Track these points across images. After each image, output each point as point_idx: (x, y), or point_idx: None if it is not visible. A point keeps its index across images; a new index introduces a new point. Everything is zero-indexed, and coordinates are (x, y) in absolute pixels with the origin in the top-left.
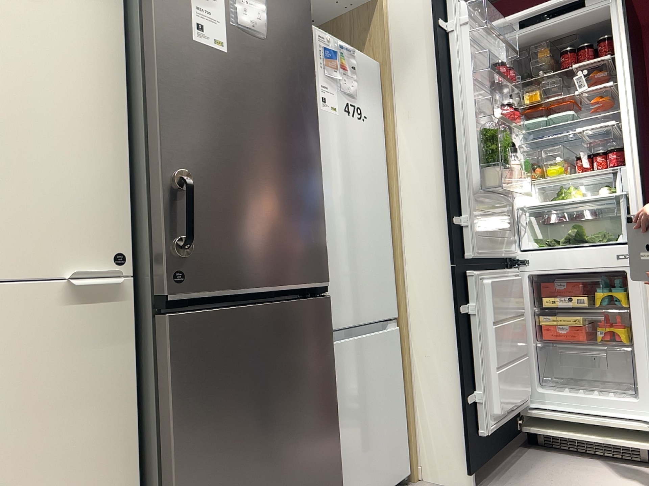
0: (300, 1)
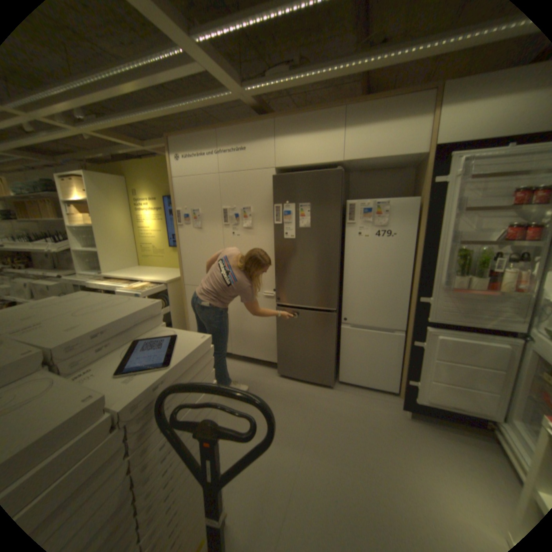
0: (333, 204)
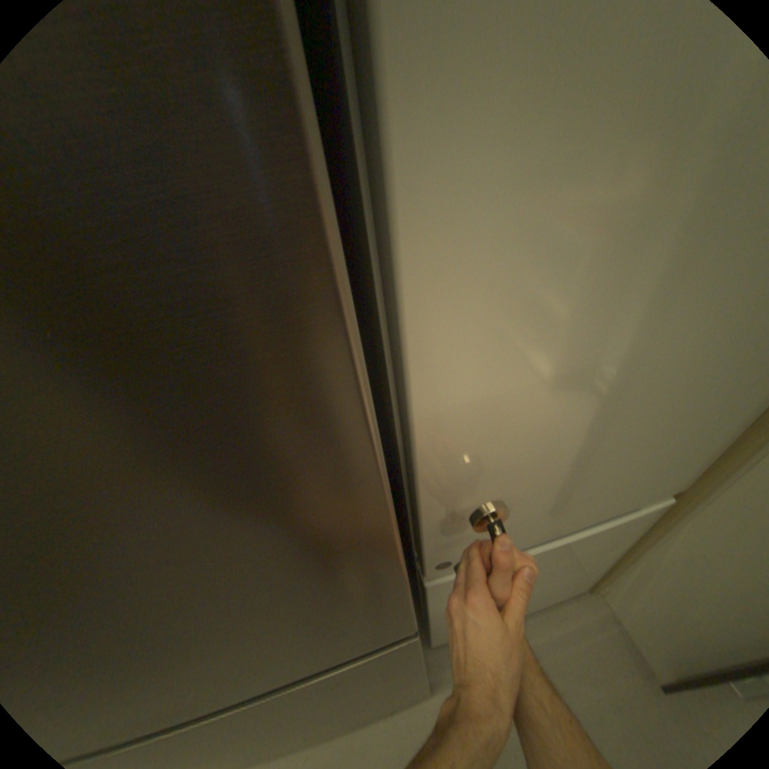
0: None
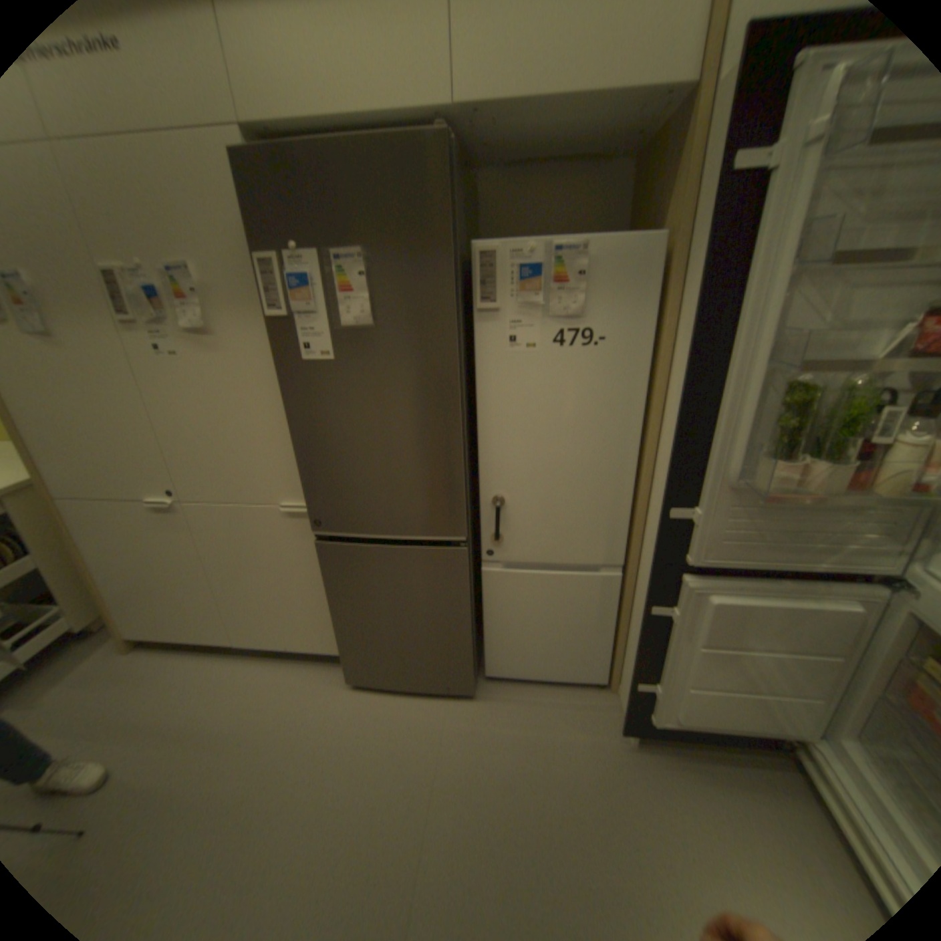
0: (431, 251)
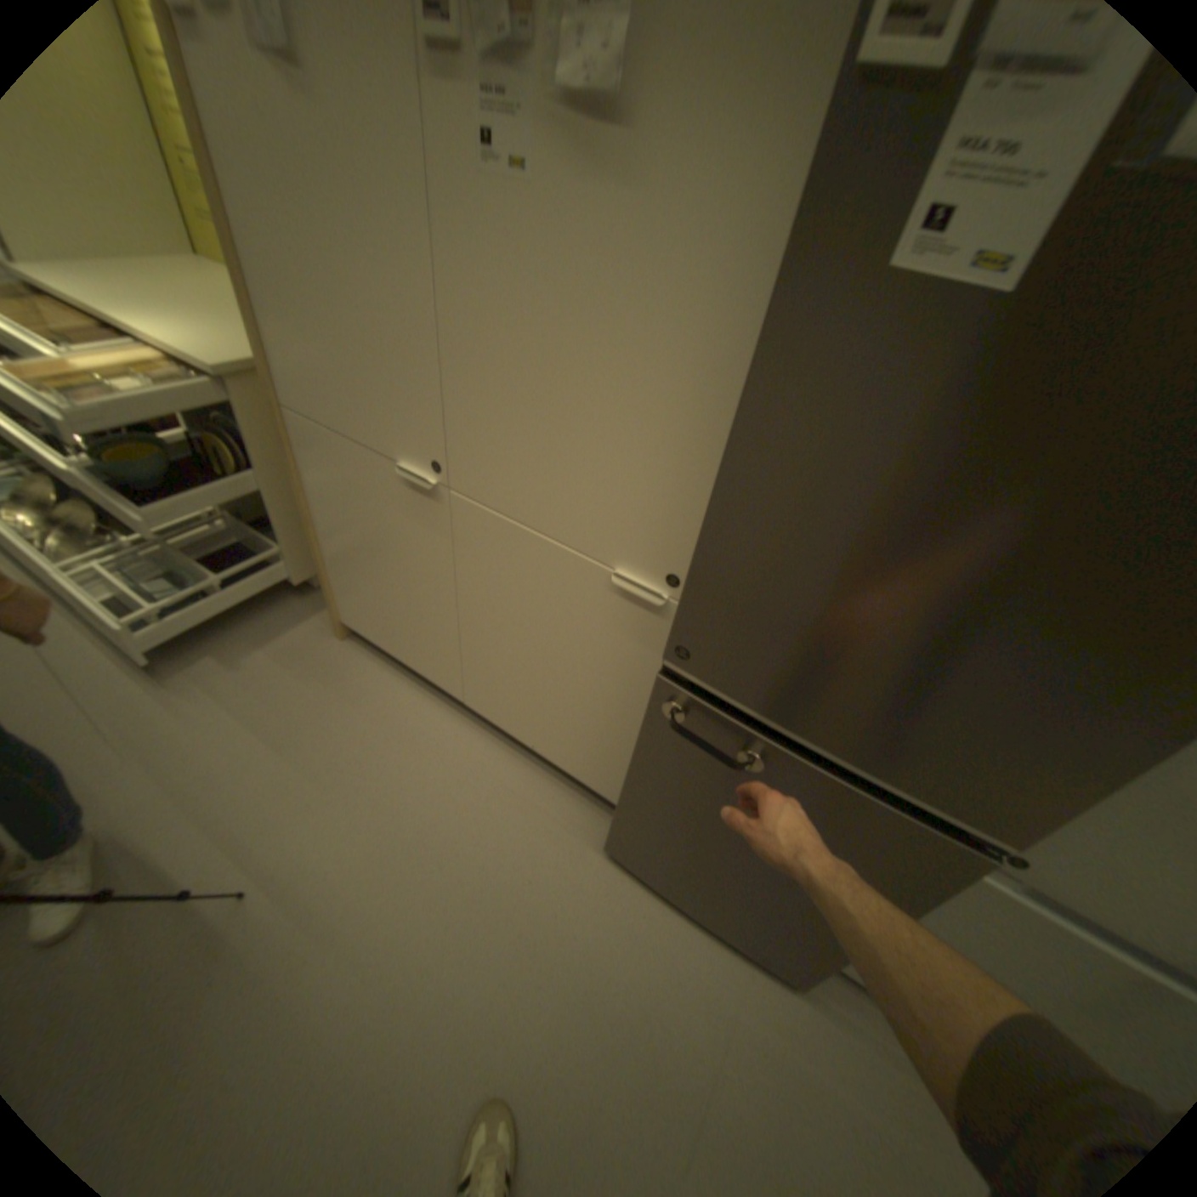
0: None
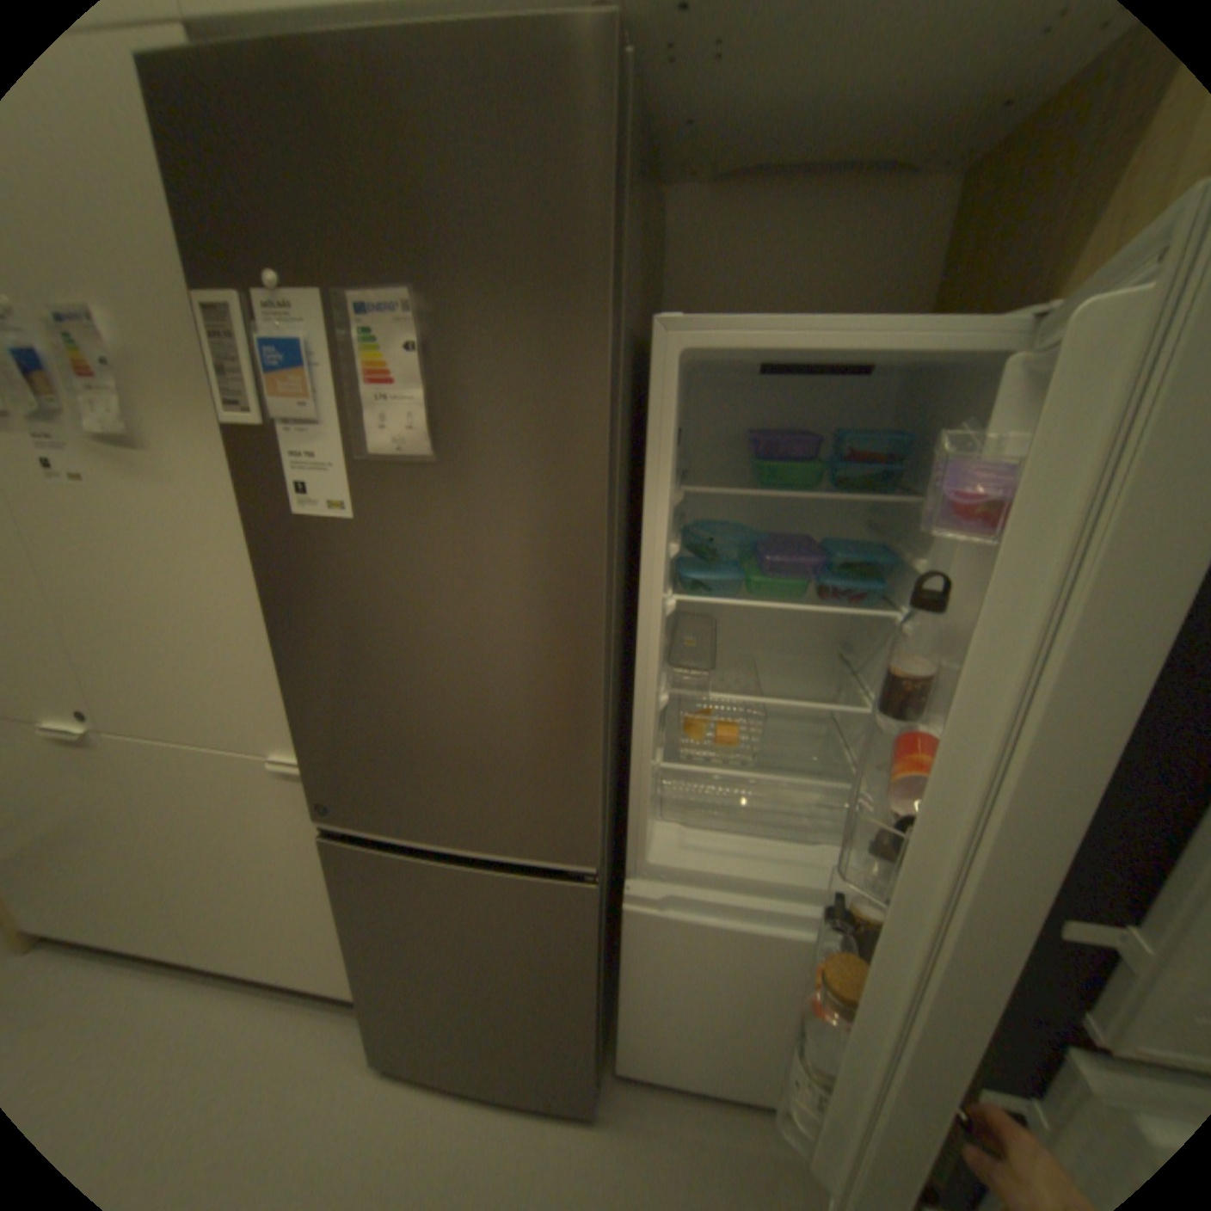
0: (561, 300)
